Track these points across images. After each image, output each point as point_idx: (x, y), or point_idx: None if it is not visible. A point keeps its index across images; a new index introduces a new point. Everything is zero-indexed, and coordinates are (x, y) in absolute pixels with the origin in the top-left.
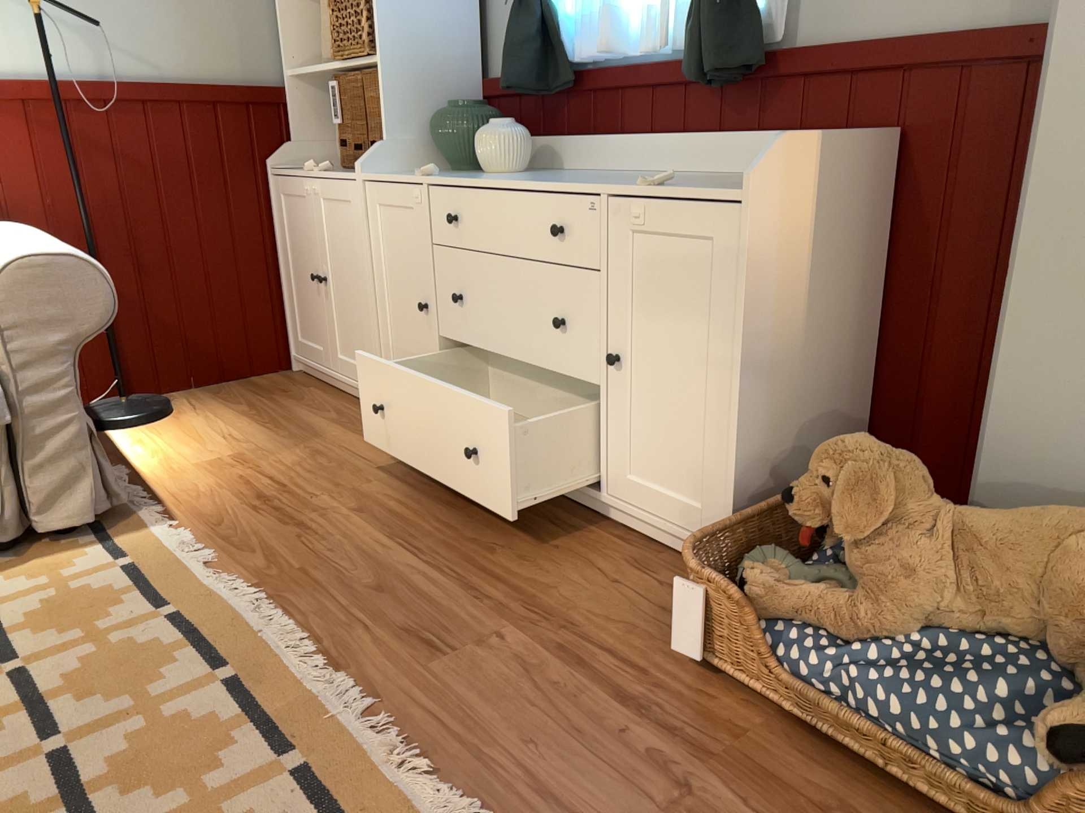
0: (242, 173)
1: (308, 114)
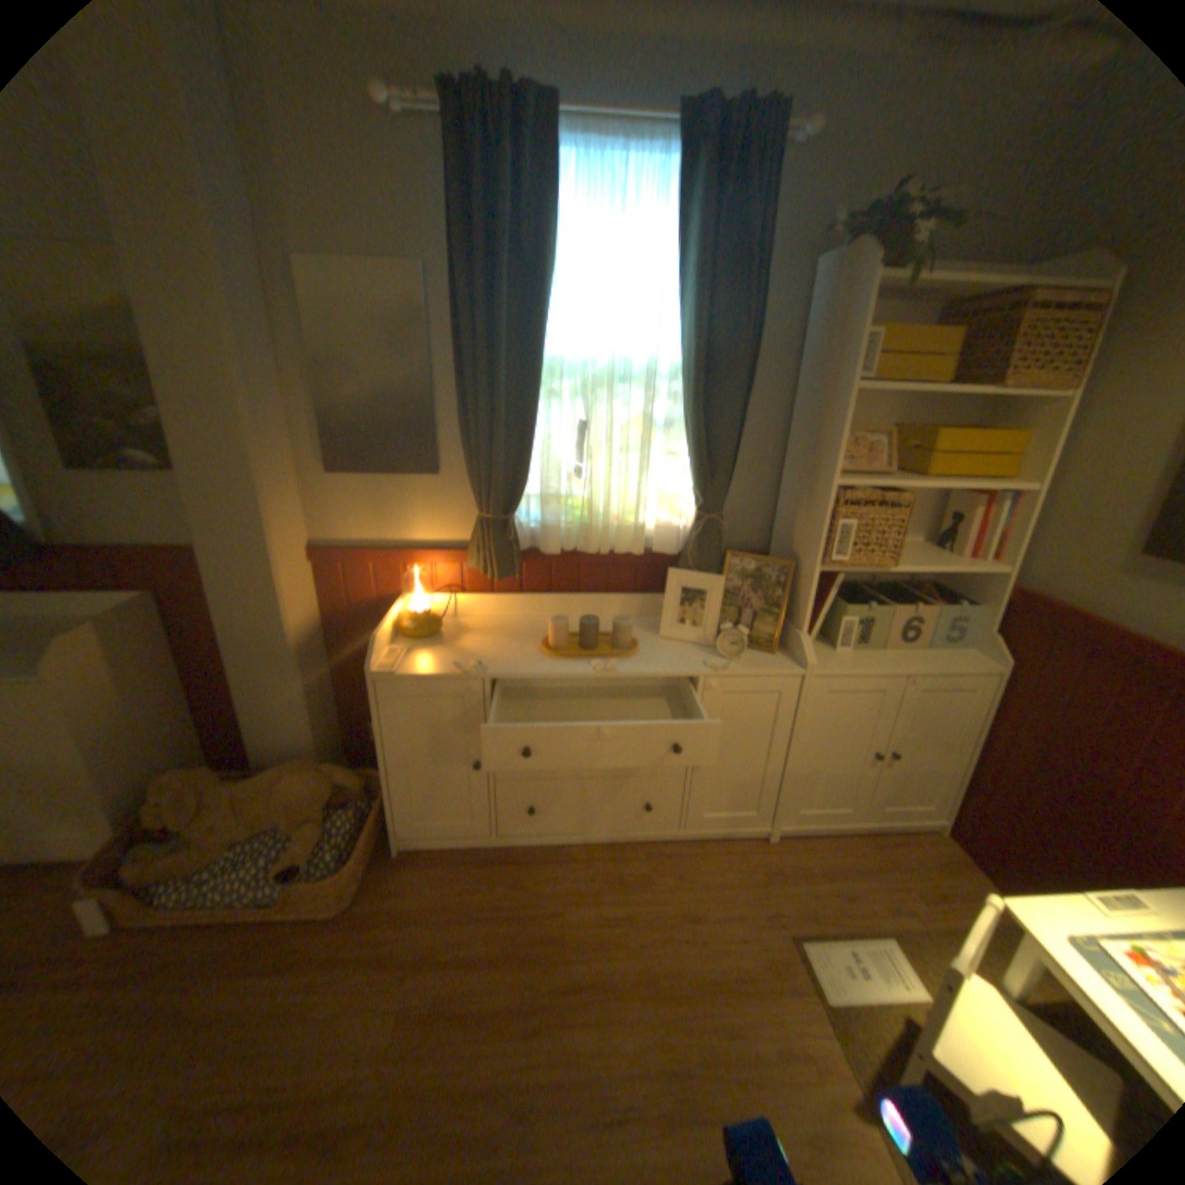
0: None
1: None
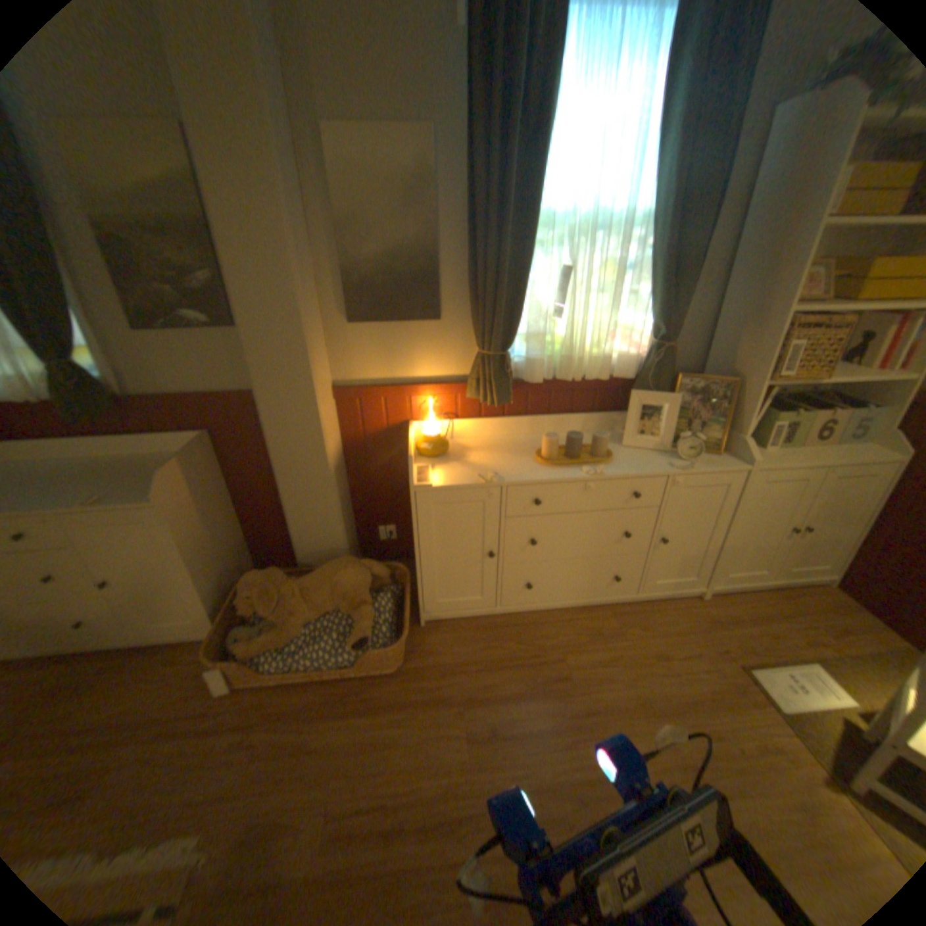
0: None
1: None
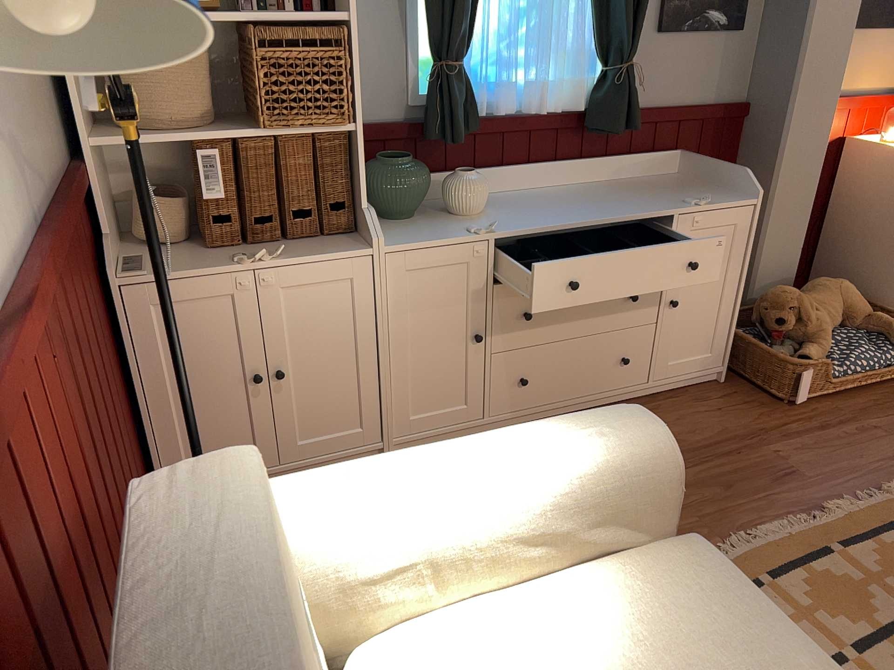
0: (97, 296)
1: (104, 188)
